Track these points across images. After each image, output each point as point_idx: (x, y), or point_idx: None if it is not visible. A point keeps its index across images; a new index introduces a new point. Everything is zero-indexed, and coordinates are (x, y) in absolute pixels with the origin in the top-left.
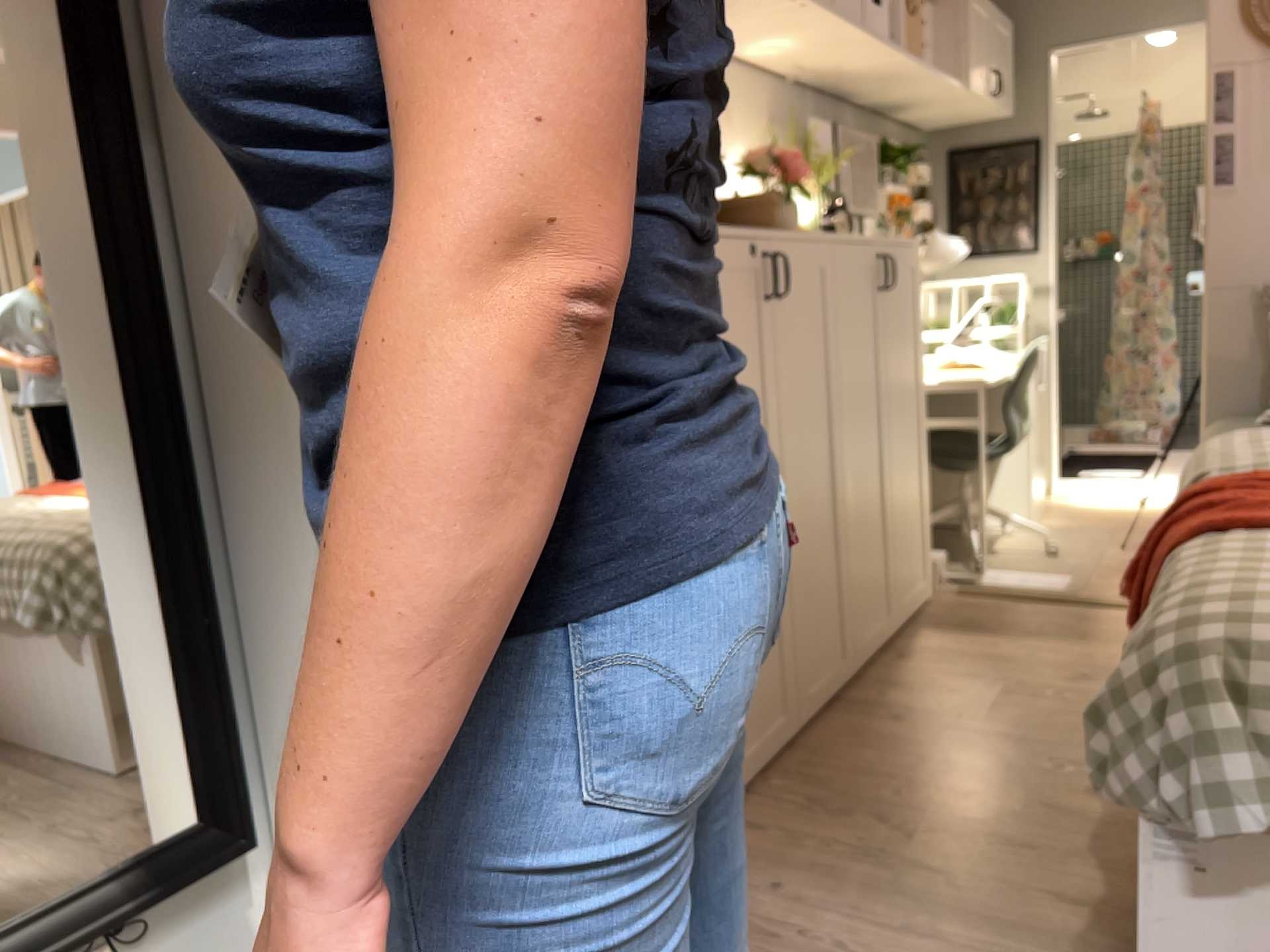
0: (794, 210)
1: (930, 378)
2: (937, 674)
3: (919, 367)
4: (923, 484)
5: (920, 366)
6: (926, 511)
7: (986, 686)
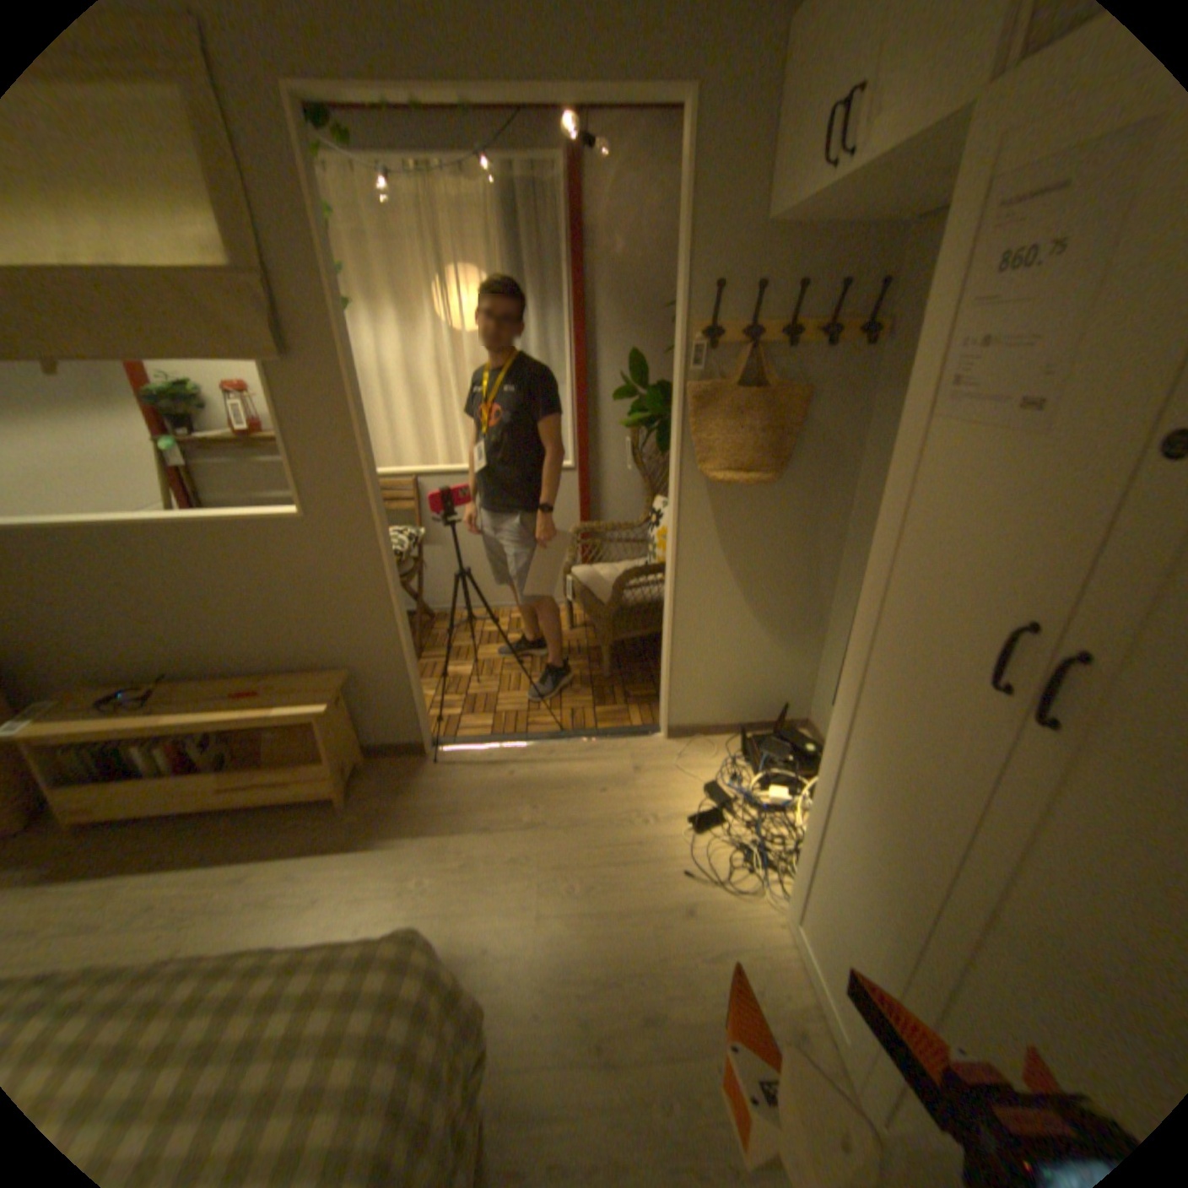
0: None
1: None
2: None
3: None
4: None
5: None
6: None
7: None
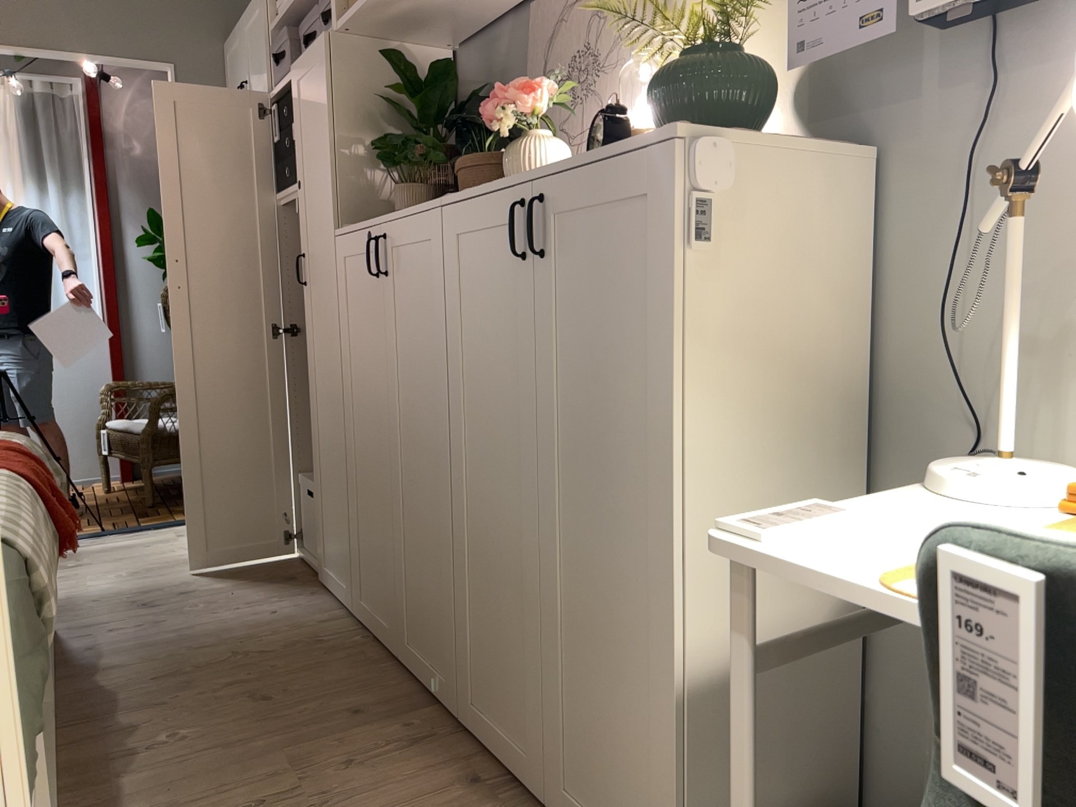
0: (521, 158)
1: (876, 525)
2: (391, 784)
3: (672, 436)
4: (672, 704)
5: (677, 437)
6: (677, 771)
7: (322, 799)
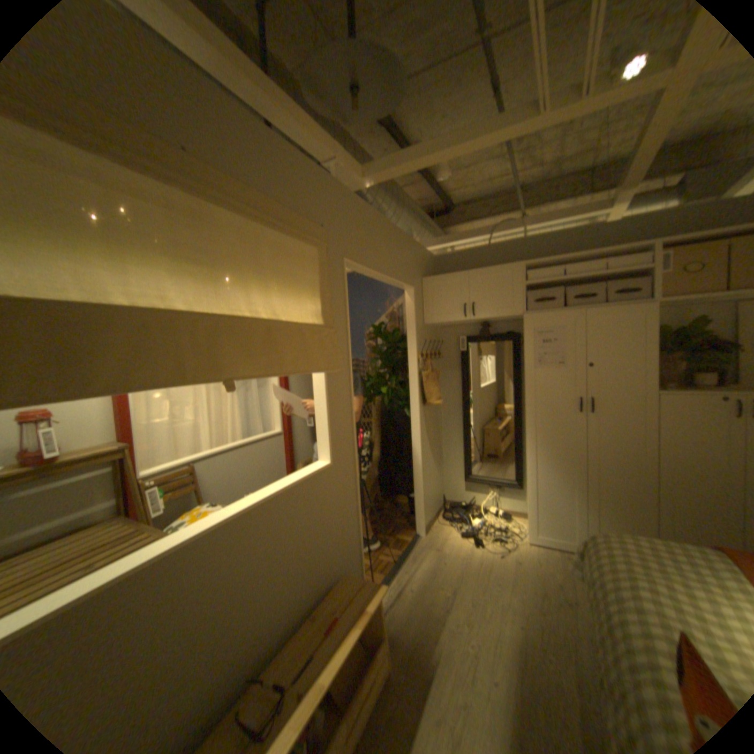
0: None
1: None
2: None
3: None
4: None
5: None
6: None
7: None
